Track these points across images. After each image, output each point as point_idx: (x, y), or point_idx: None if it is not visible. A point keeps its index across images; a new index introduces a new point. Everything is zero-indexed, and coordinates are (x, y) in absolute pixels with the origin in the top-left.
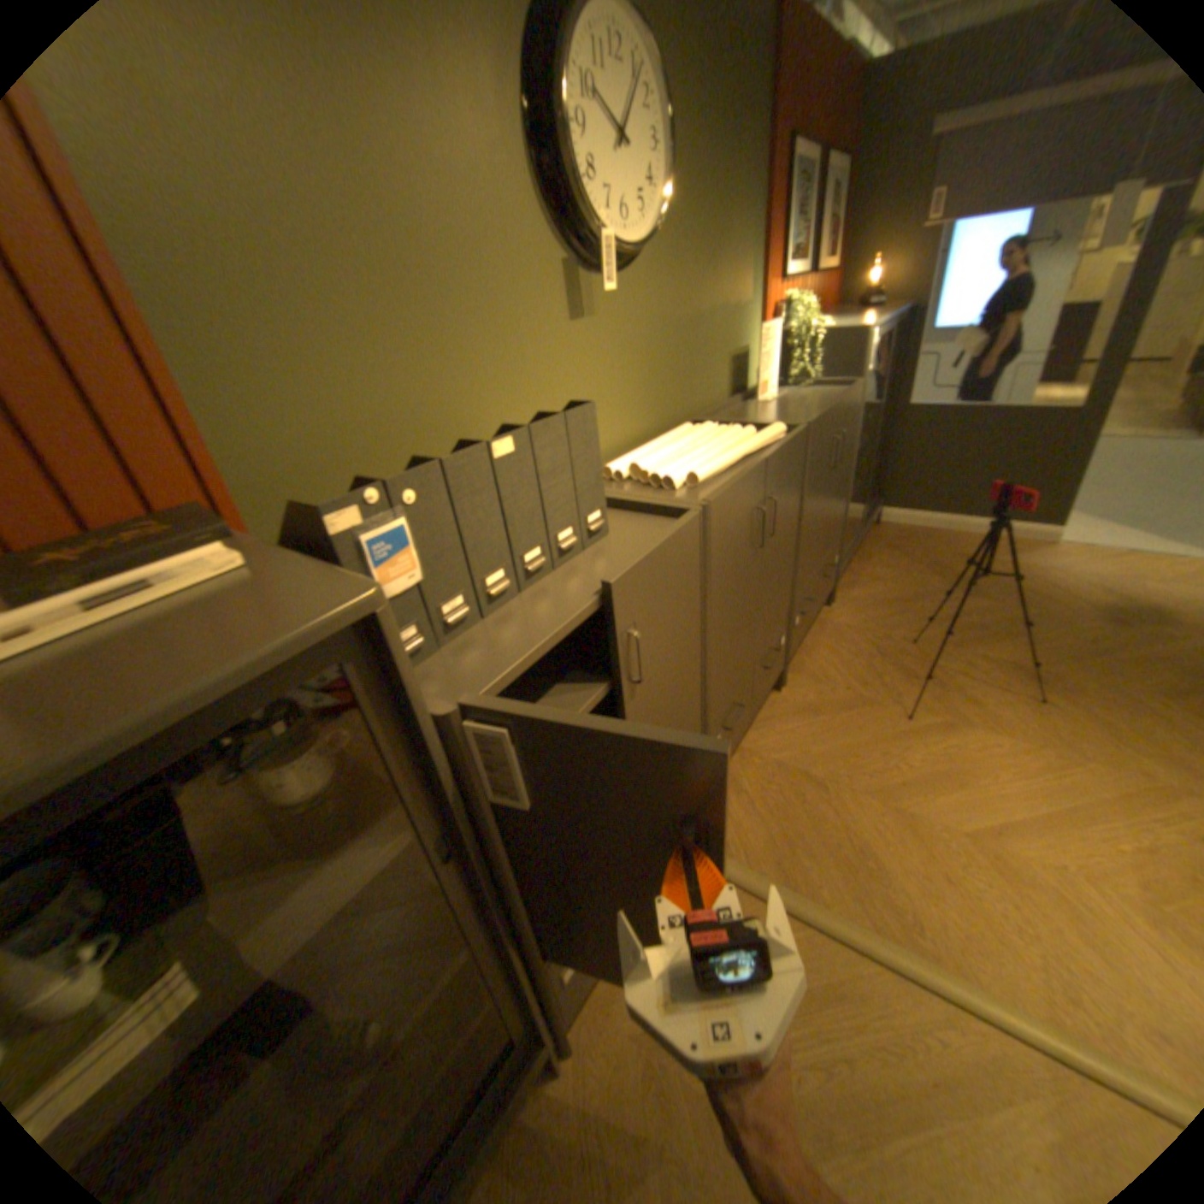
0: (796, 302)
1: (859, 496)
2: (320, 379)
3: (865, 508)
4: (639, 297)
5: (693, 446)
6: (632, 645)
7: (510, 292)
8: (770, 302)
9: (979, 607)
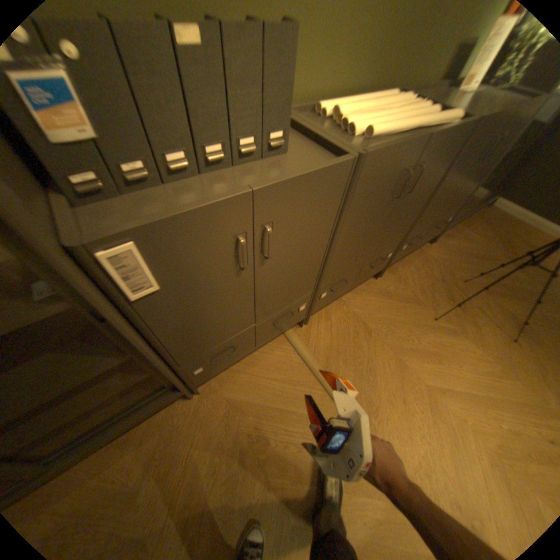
0: None
1: (489, 184)
2: None
3: (488, 193)
4: None
5: (387, 107)
6: (266, 235)
7: None
8: None
9: (516, 276)
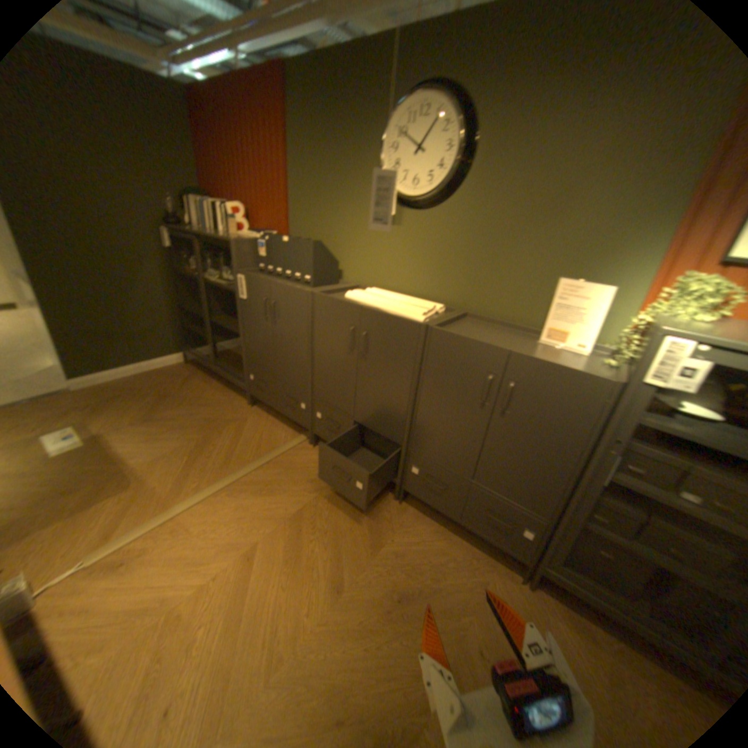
0: (681, 283)
1: None
2: (308, 217)
3: None
4: (437, 223)
5: (392, 299)
6: (275, 305)
7: (361, 207)
8: (666, 275)
9: None
